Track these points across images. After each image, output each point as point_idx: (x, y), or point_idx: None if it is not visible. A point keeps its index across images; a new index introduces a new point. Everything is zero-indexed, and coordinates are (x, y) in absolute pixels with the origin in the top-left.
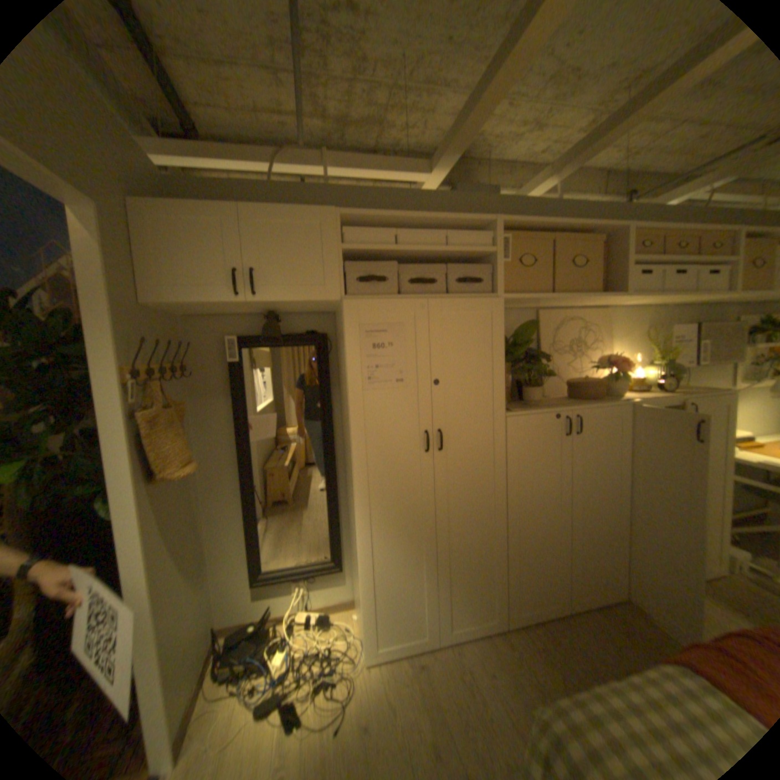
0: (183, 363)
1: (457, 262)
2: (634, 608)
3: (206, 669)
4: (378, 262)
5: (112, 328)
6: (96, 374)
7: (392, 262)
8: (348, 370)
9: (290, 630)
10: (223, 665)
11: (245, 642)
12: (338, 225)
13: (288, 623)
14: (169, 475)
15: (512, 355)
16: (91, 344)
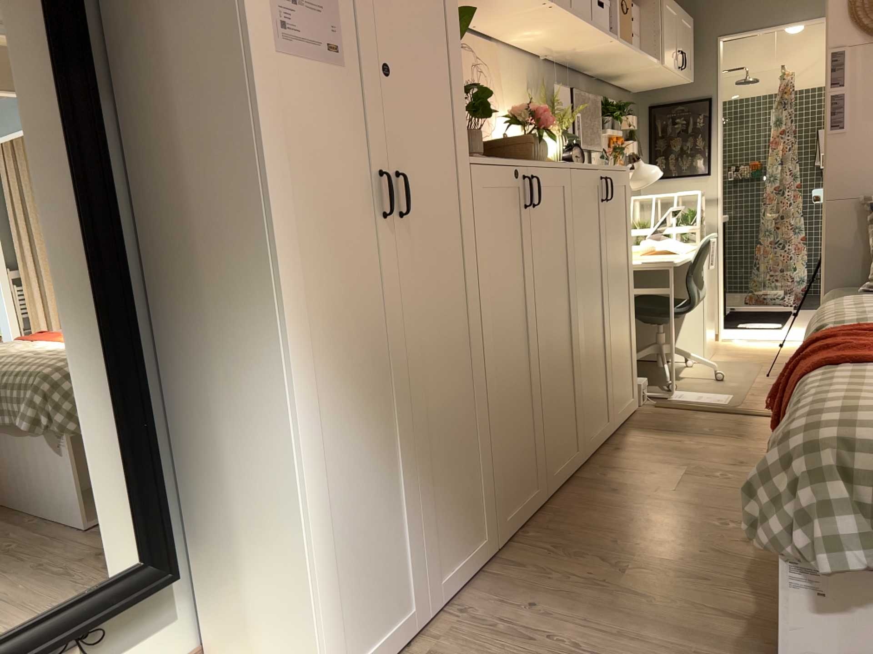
0: None
1: None
2: (593, 465)
3: None
4: None
5: None
6: None
7: None
8: None
9: None
10: None
11: None
12: None
13: None
14: None
15: None
16: None
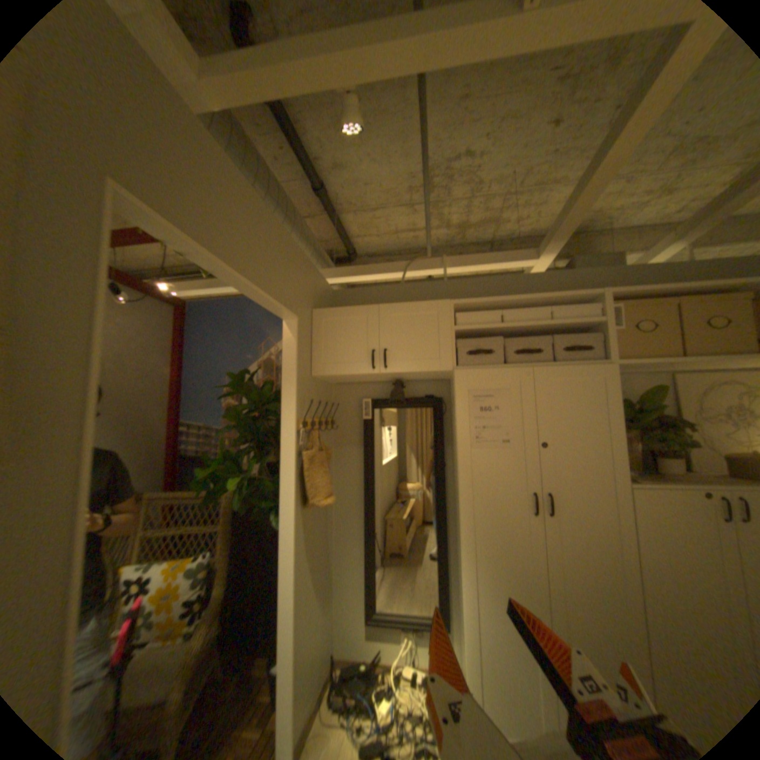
0: (332, 419)
1: (565, 332)
2: None
3: (323, 696)
4: (486, 338)
5: (295, 394)
6: (283, 424)
7: (499, 337)
8: (456, 430)
9: (397, 683)
10: (337, 697)
11: (356, 680)
12: (451, 312)
13: (395, 677)
14: (316, 503)
15: (642, 423)
16: (283, 404)
